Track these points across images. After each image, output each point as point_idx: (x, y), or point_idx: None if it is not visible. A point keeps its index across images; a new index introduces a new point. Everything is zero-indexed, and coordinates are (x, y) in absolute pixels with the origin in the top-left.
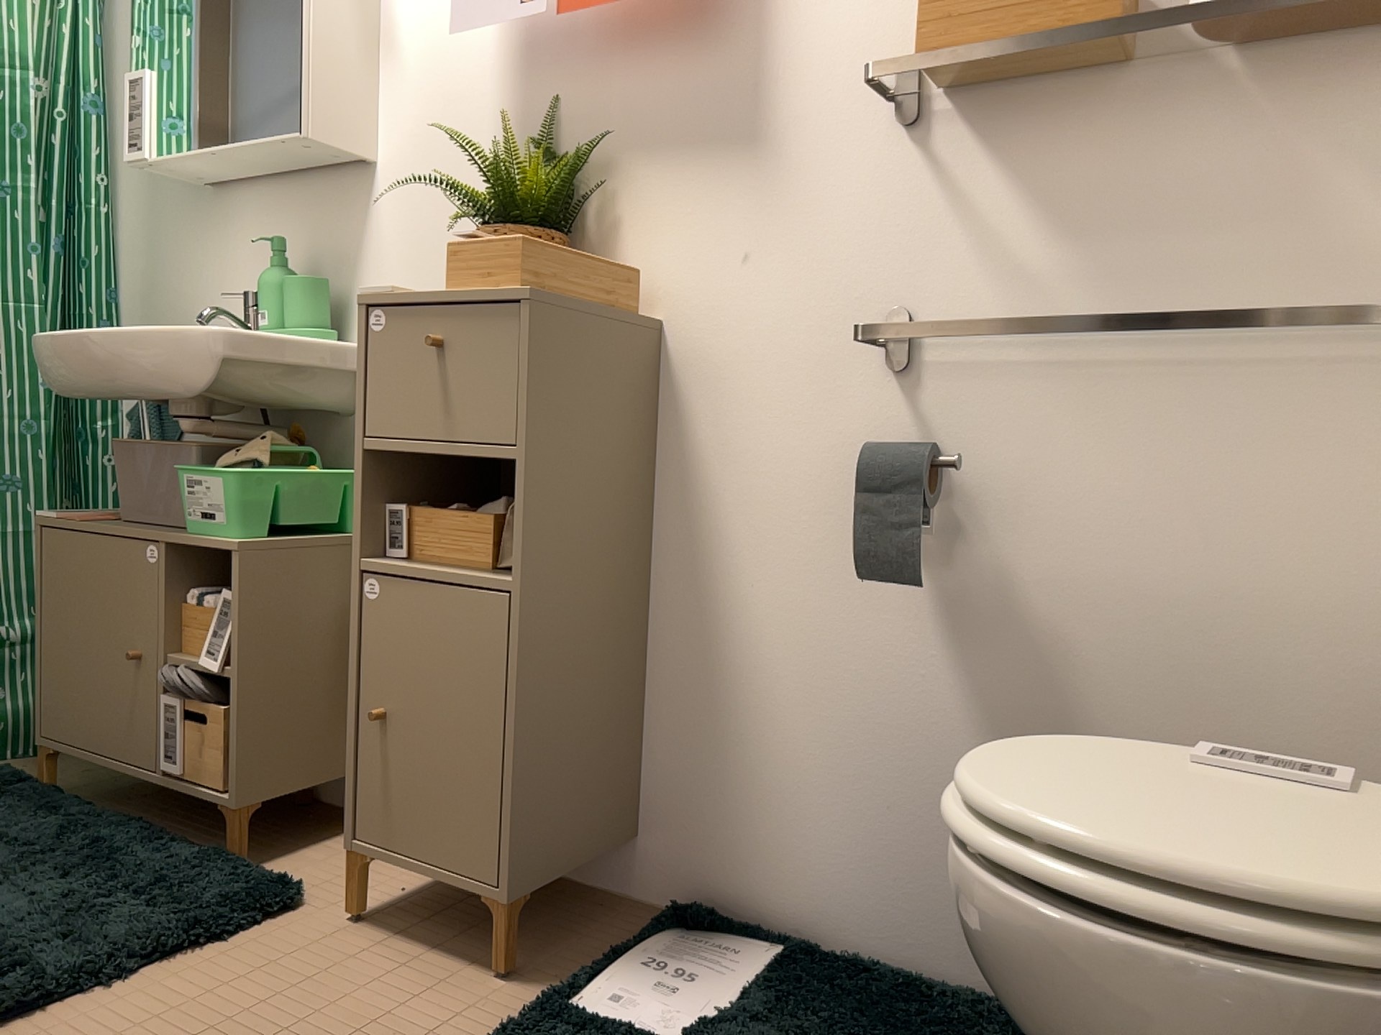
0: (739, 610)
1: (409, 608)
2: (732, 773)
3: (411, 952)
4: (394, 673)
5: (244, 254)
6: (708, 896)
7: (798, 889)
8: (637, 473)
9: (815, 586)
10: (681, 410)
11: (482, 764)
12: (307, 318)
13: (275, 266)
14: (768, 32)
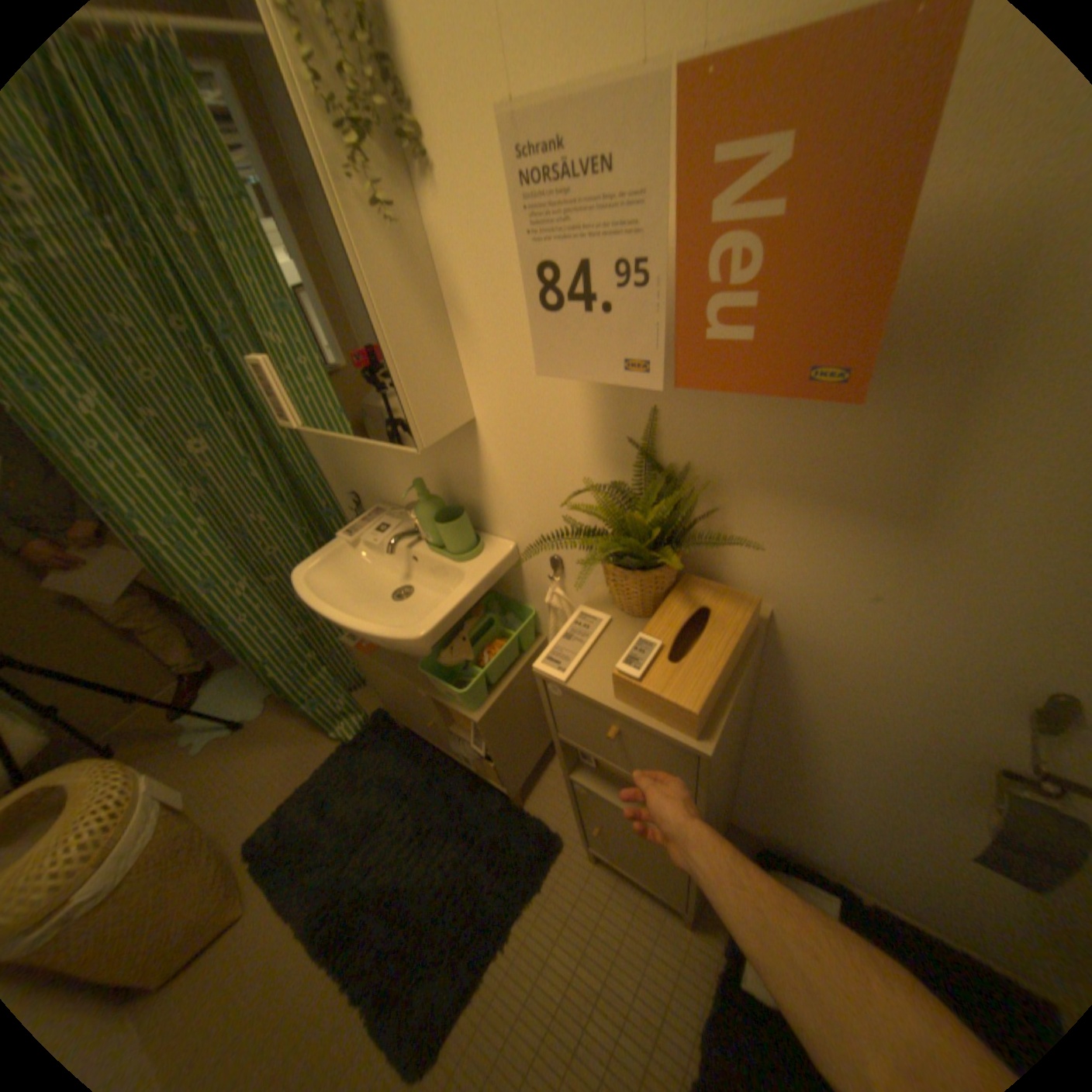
0: (826, 769)
1: (612, 811)
2: (806, 818)
3: (635, 899)
4: (605, 824)
5: (387, 454)
6: (782, 843)
7: (847, 868)
8: (751, 702)
9: (898, 786)
10: (787, 664)
11: (674, 884)
12: (461, 546)
13: (424, 504)
14: (973, 396)
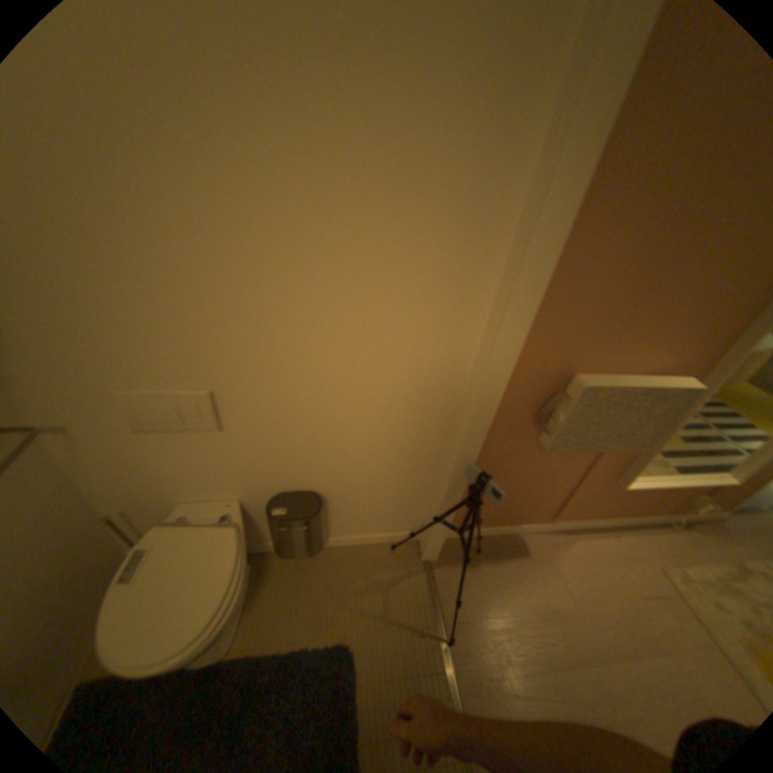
0: None
1: None
2: None
3: None
4: None
5: None
6: None
7: None
8: None
9: None
10: None
11: None
12: None
13: None
14: None
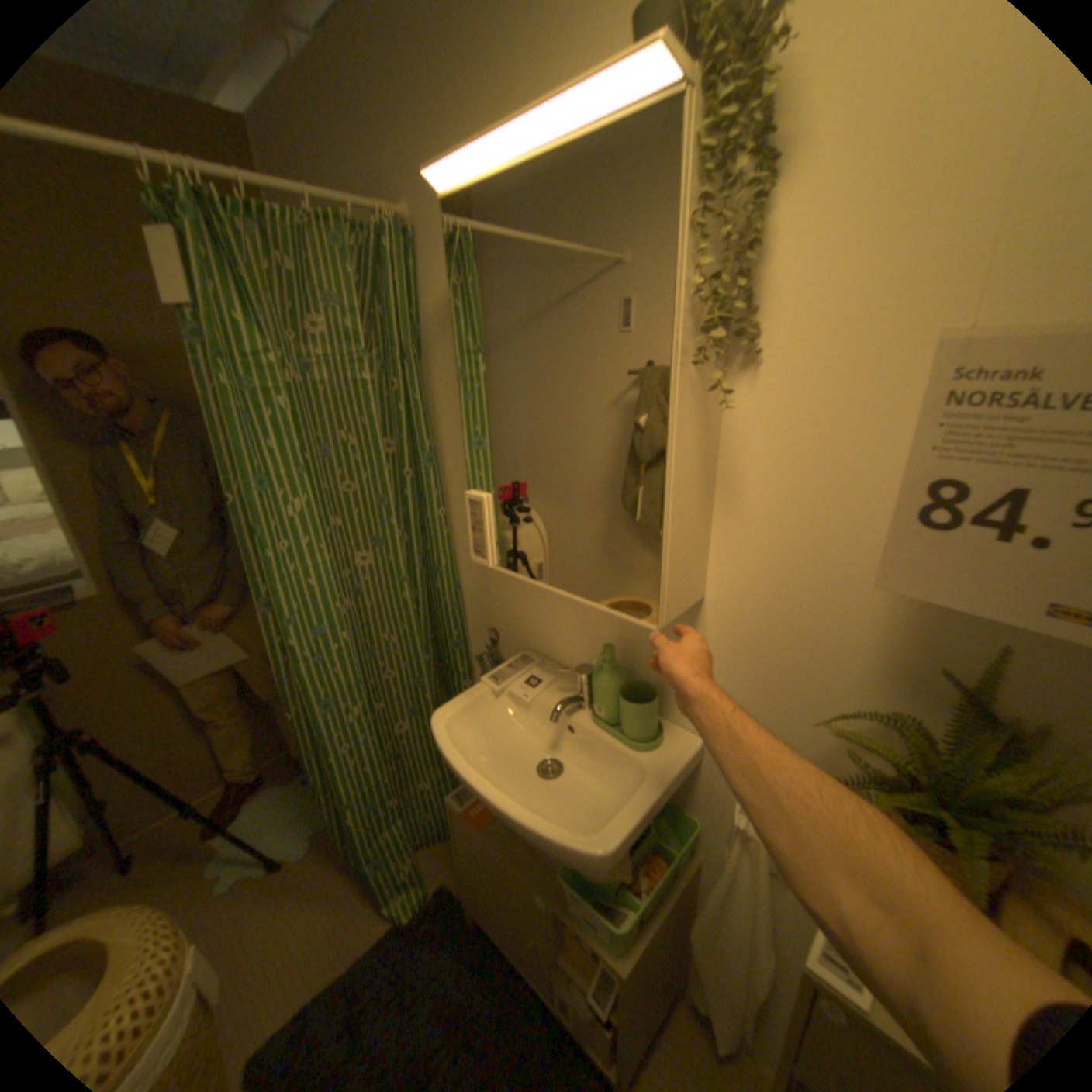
0: None
1: None
2: None
3: None
4: None
5: (559, 602)
6: None
7: None
8: None
9: None
10: None
11: None
12: (644, 731)
13: (608, 671)
14: None
